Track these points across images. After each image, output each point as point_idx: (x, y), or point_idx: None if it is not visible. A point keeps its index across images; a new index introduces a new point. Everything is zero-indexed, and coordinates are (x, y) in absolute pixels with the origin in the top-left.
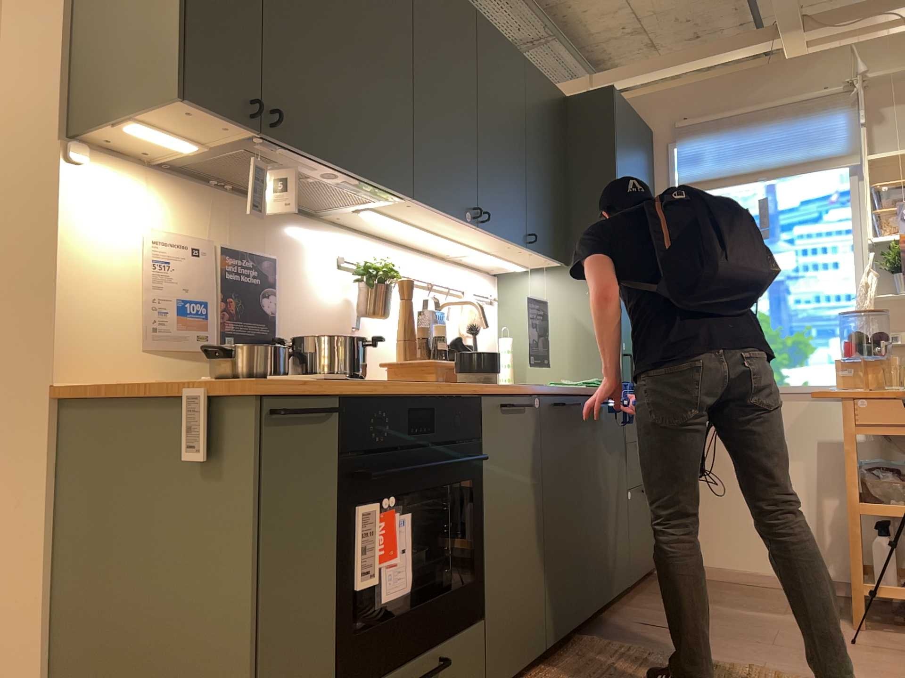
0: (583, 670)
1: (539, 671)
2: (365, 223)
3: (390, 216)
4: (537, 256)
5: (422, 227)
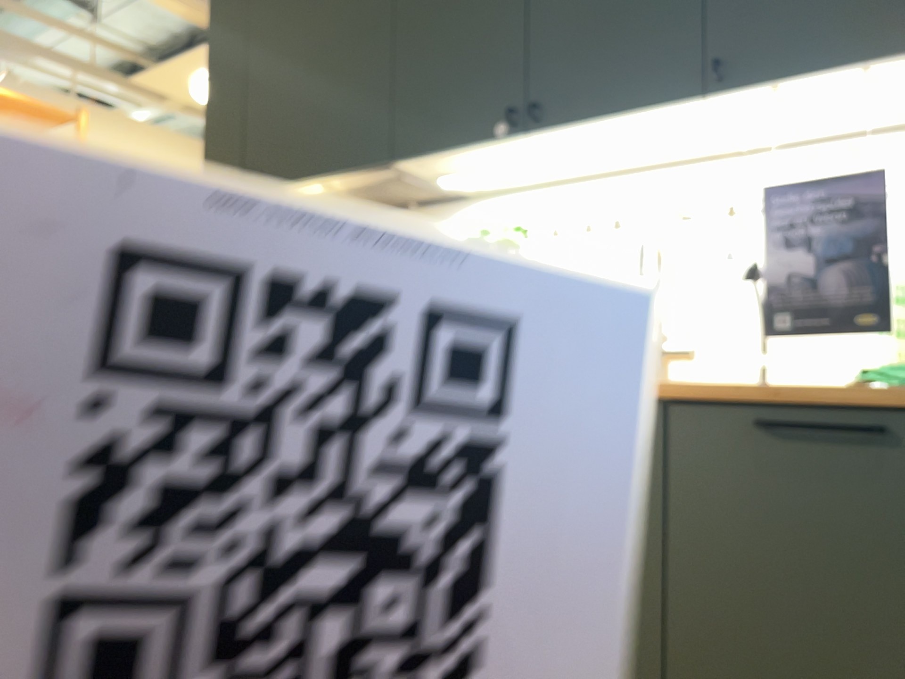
0: None
1: None
2: (515, 180)
3: (464, 174)
4: (816, 82)
5: (524, 162)
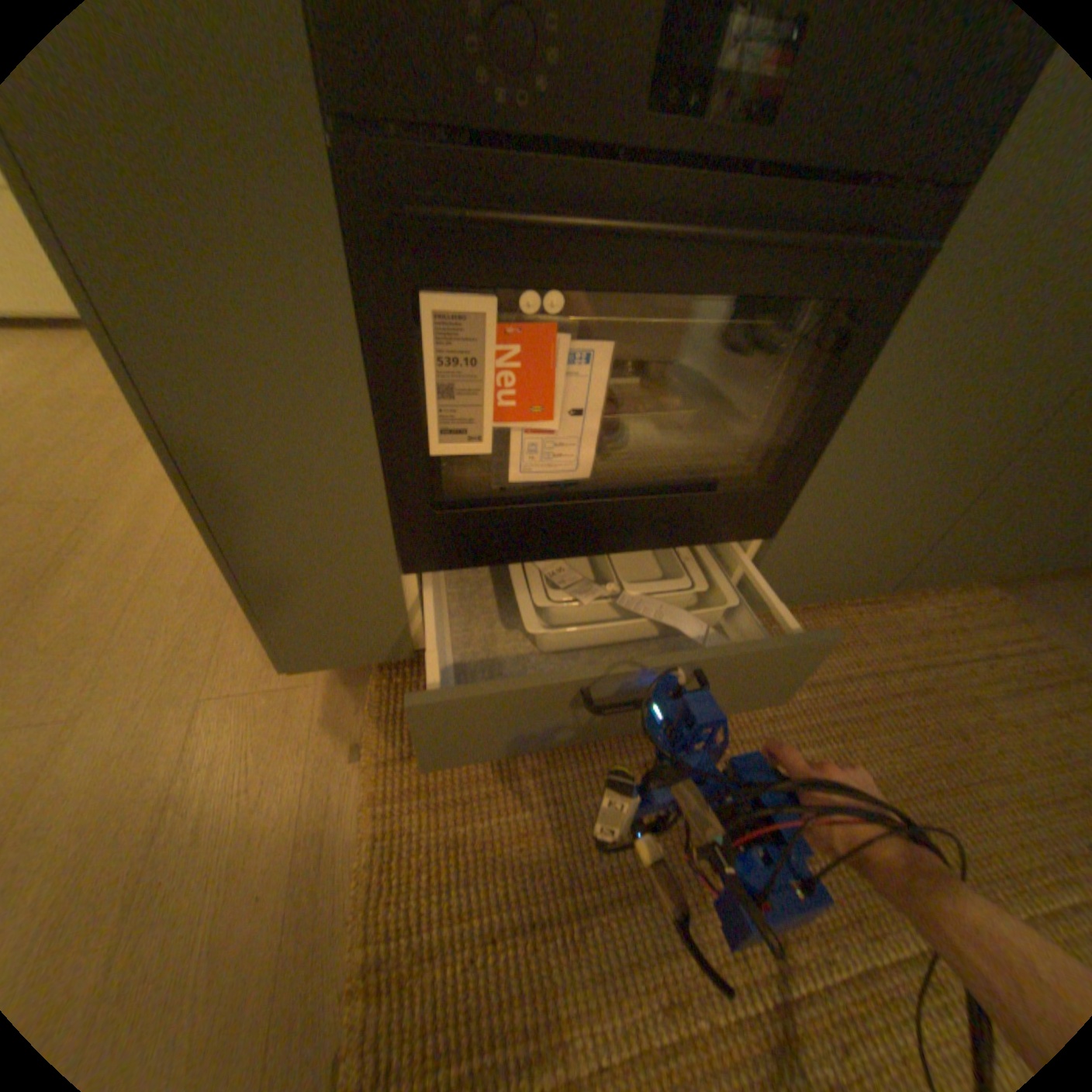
0: (934, 636)
1: (870, 601)
2: None
3: None
4: None
5: None
